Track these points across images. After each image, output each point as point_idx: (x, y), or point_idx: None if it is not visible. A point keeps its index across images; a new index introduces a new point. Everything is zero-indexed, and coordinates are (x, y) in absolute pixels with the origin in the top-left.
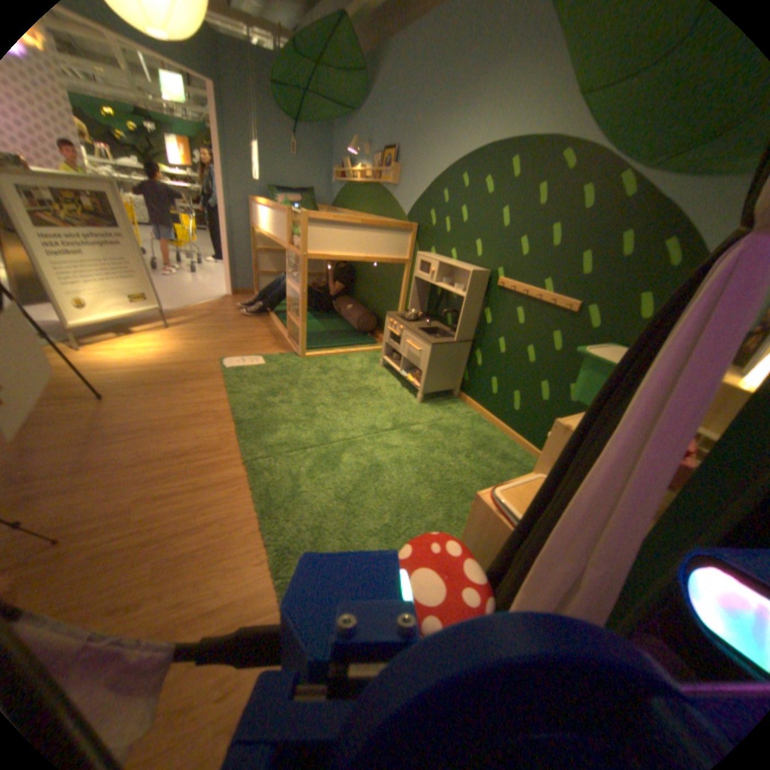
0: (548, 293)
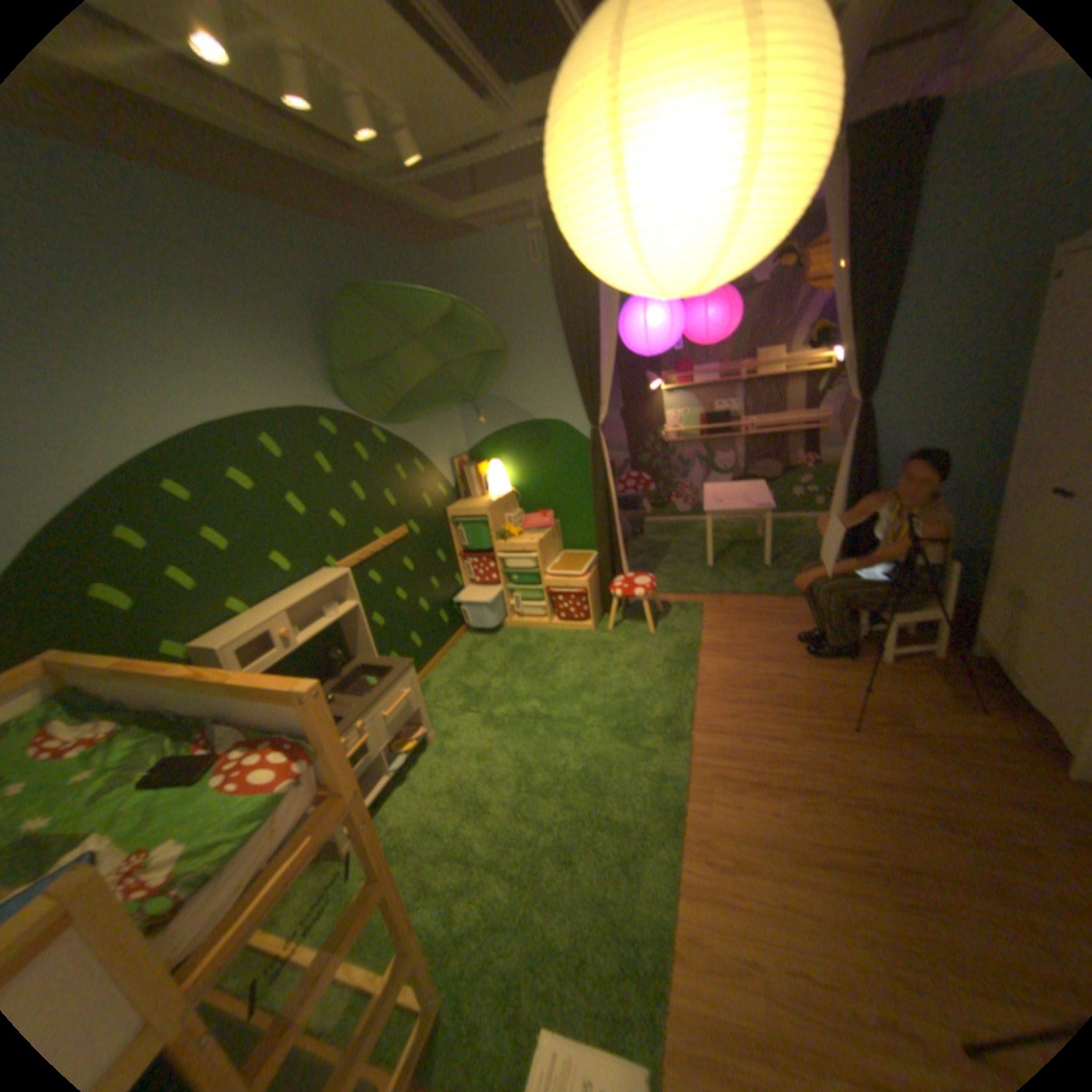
0: (385, 538)
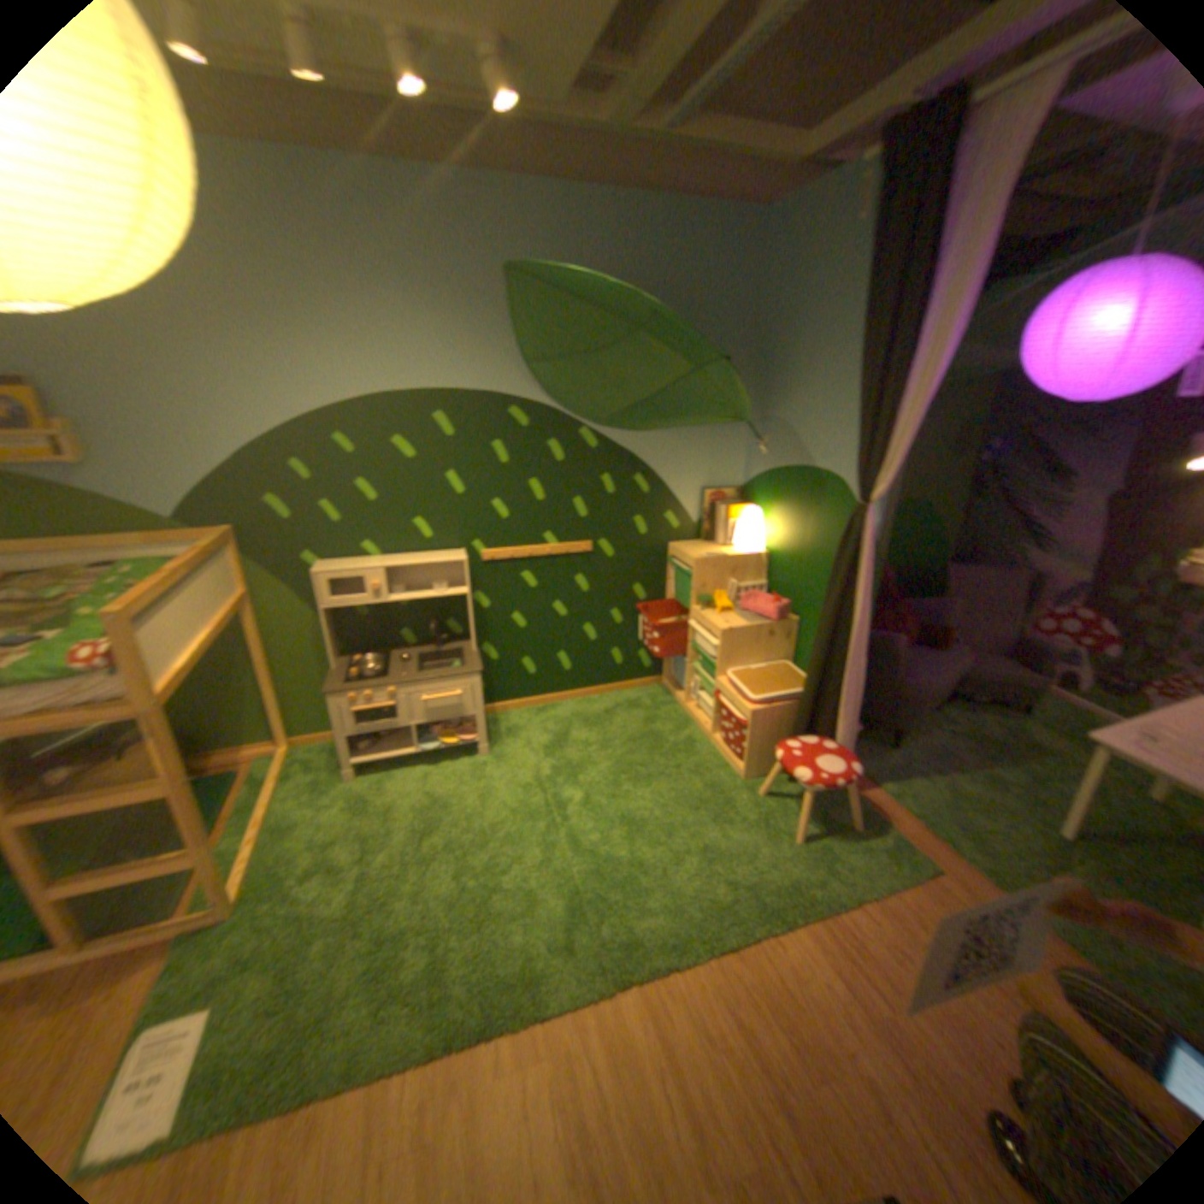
0: (557, 548)
